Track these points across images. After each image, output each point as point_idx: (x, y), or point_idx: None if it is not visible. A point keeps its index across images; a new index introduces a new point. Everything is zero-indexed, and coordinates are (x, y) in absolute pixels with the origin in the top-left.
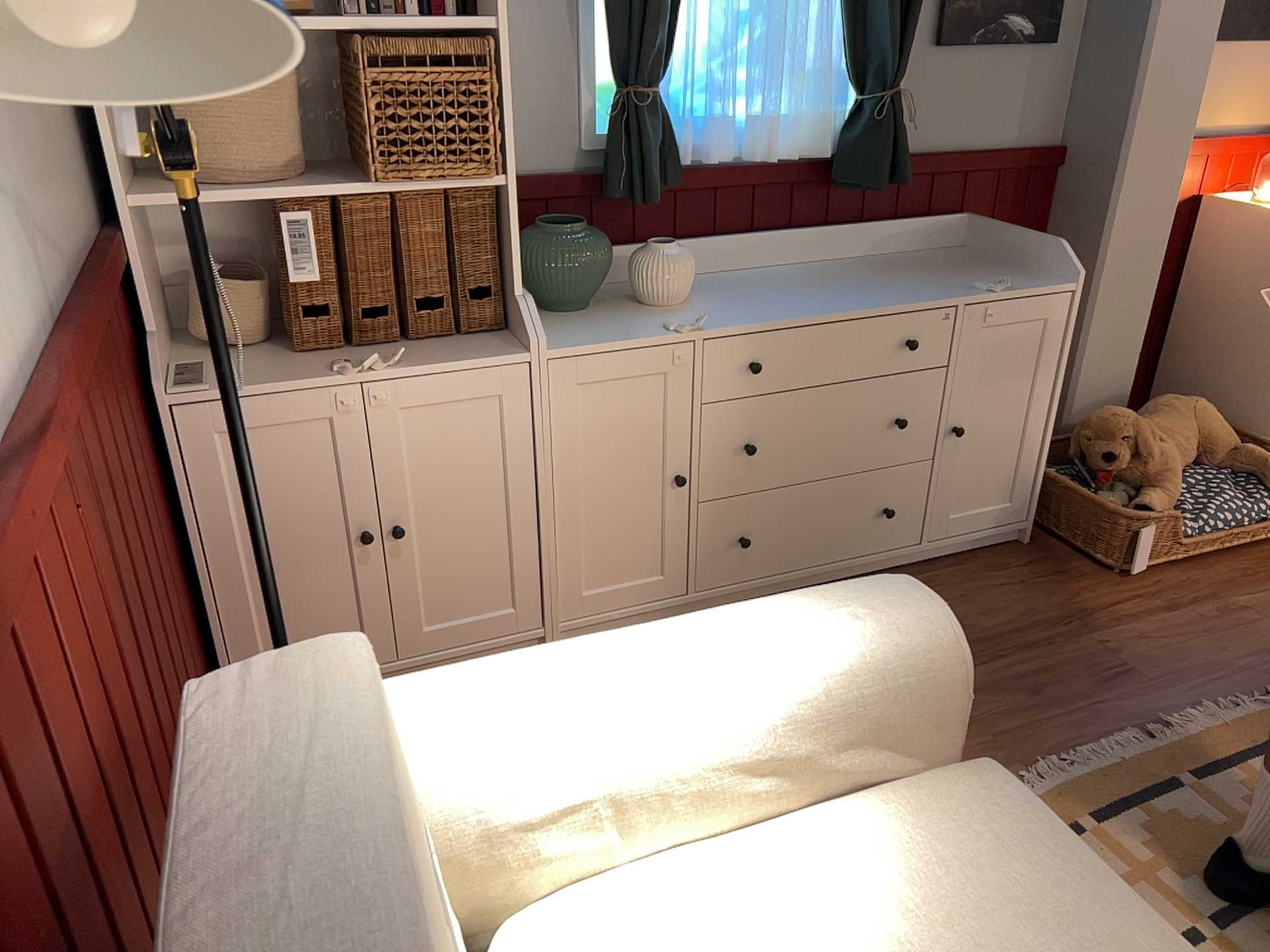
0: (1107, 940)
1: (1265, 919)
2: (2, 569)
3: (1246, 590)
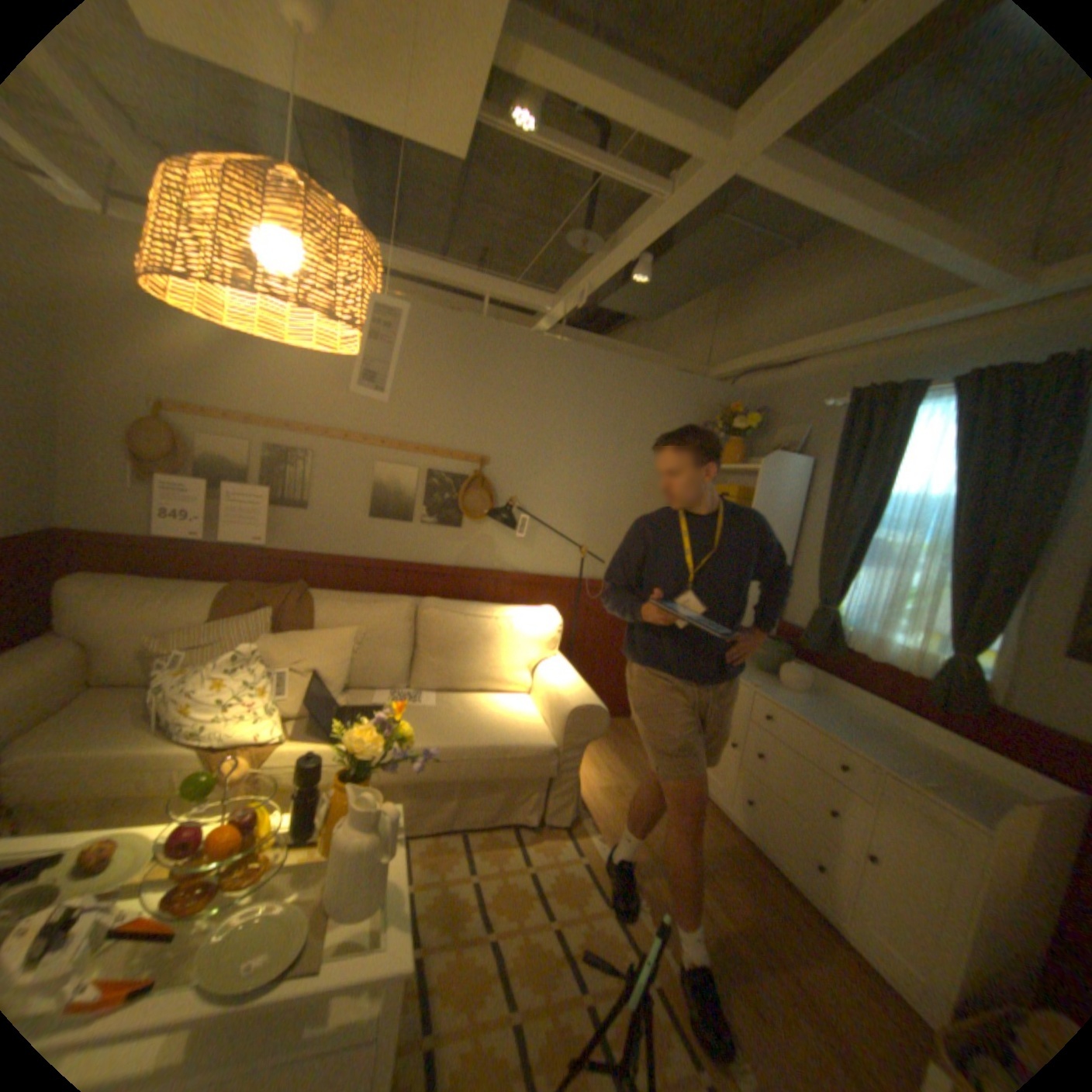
0: (492, 738)
1: (564, 961)
2: (524, 586)
3: None
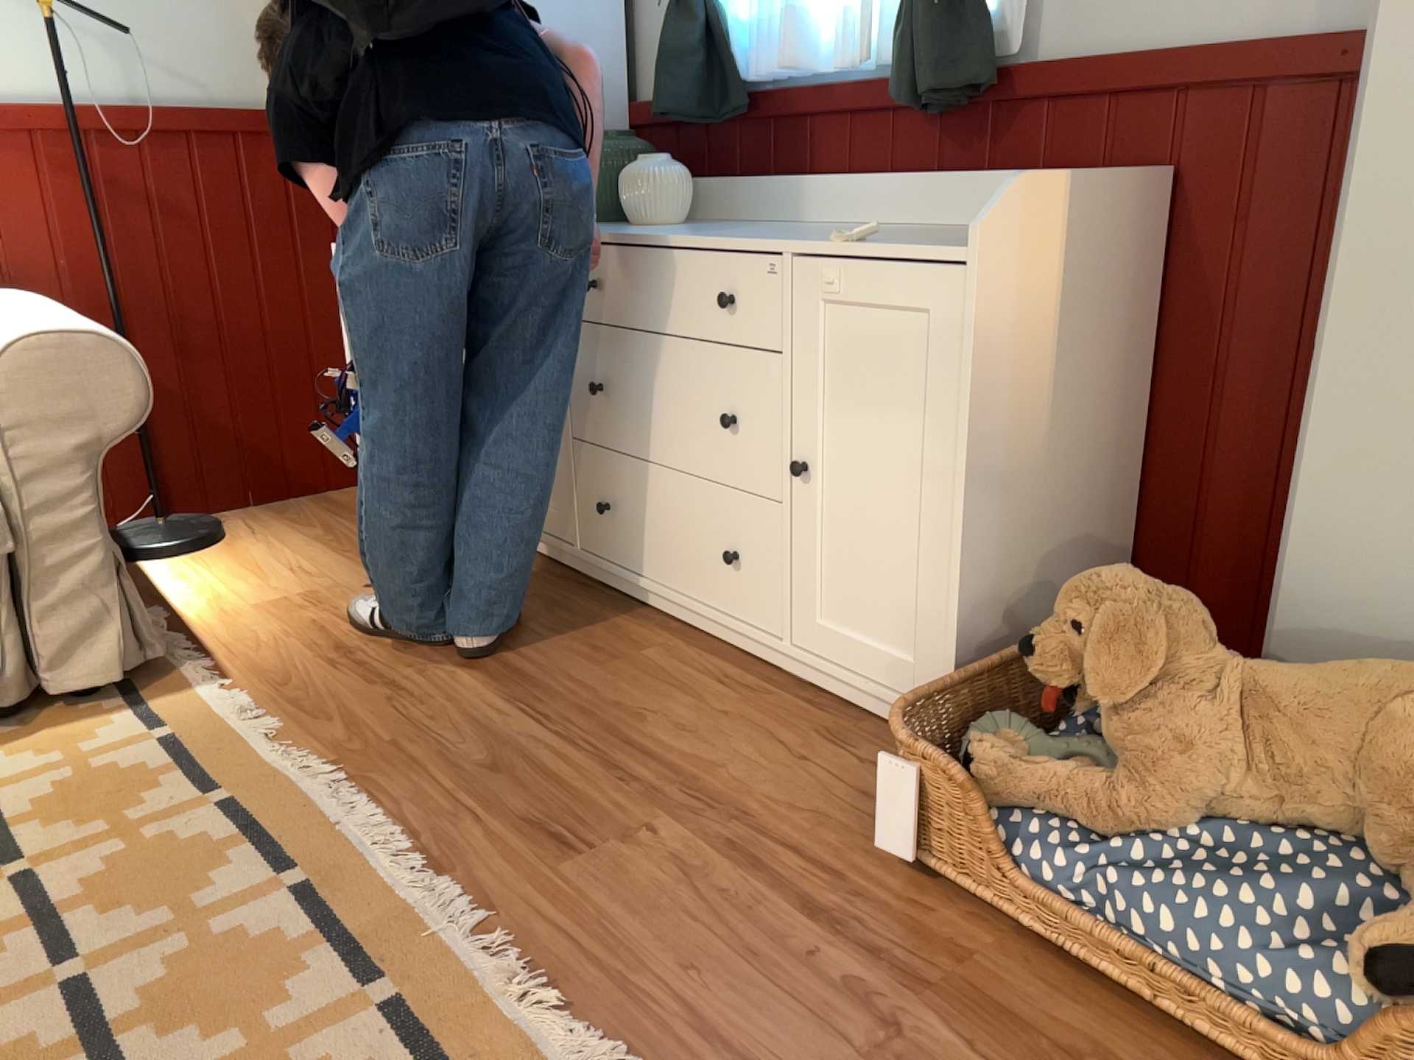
0: None
1: (22, 919)
2: None
3: (993, 1041)
